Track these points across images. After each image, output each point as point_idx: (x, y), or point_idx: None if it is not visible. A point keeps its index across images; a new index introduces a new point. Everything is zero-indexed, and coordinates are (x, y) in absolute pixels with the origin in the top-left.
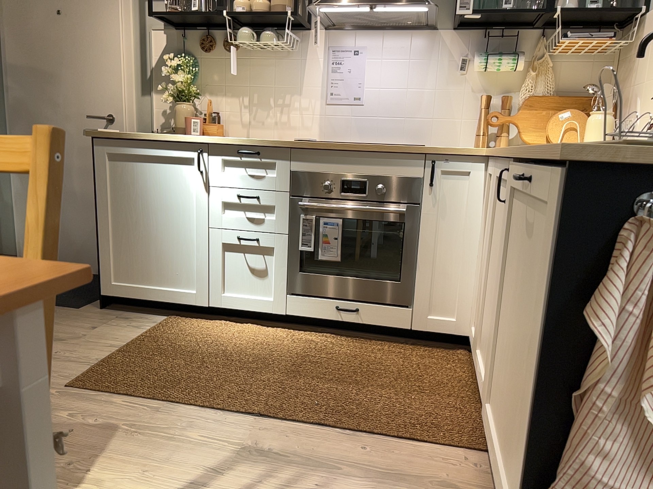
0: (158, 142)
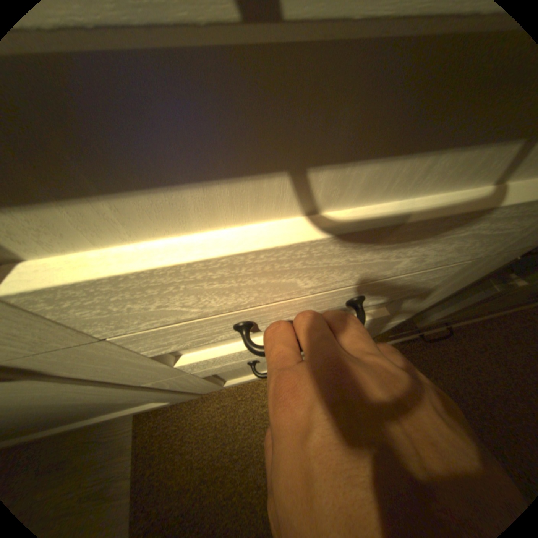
0: None
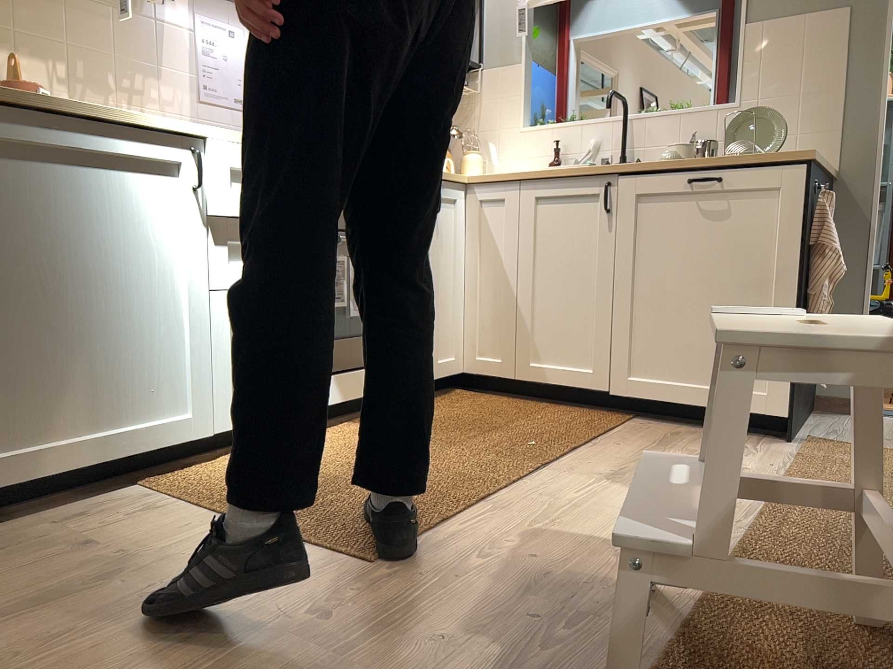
0: (109, 125)
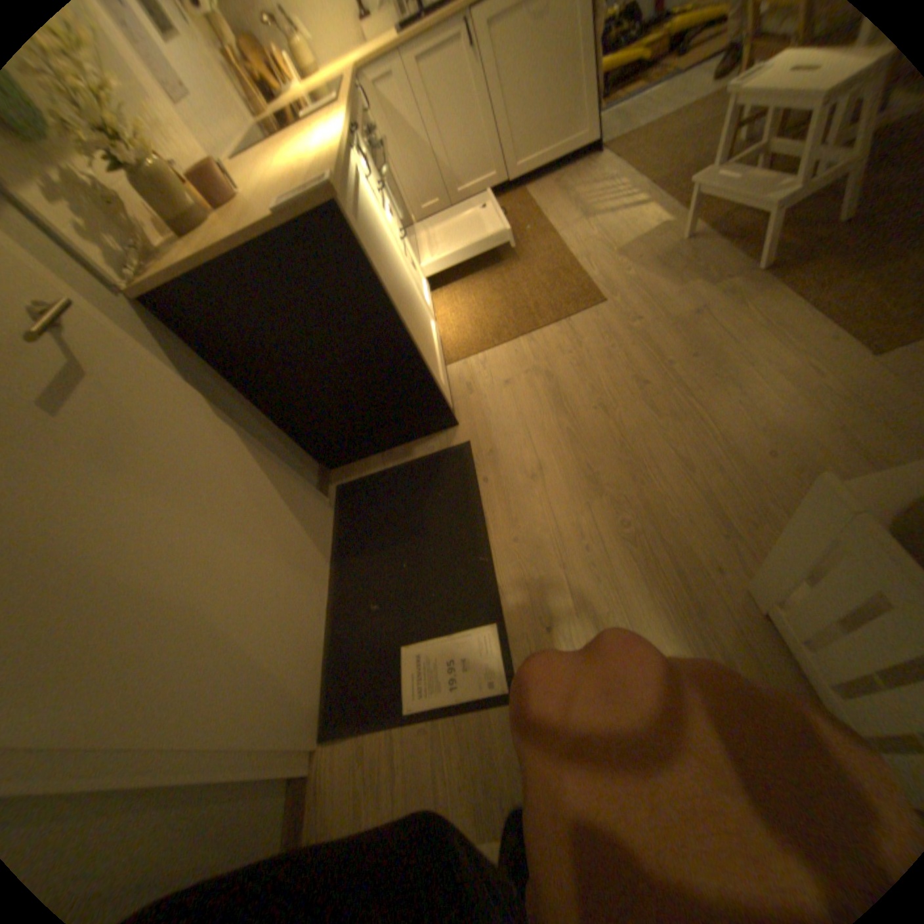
0: (342, 154)
